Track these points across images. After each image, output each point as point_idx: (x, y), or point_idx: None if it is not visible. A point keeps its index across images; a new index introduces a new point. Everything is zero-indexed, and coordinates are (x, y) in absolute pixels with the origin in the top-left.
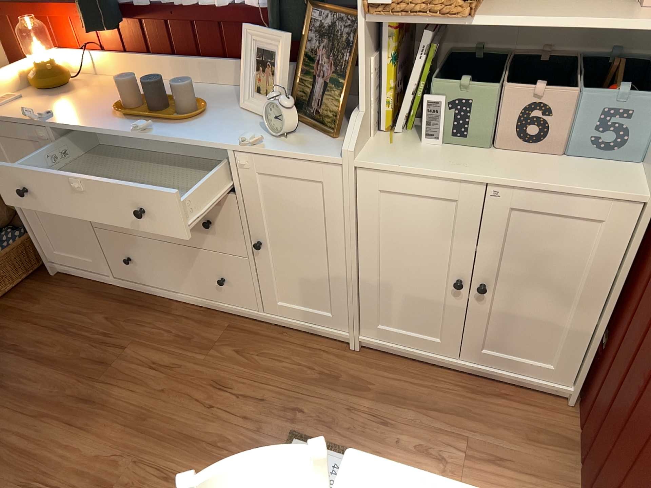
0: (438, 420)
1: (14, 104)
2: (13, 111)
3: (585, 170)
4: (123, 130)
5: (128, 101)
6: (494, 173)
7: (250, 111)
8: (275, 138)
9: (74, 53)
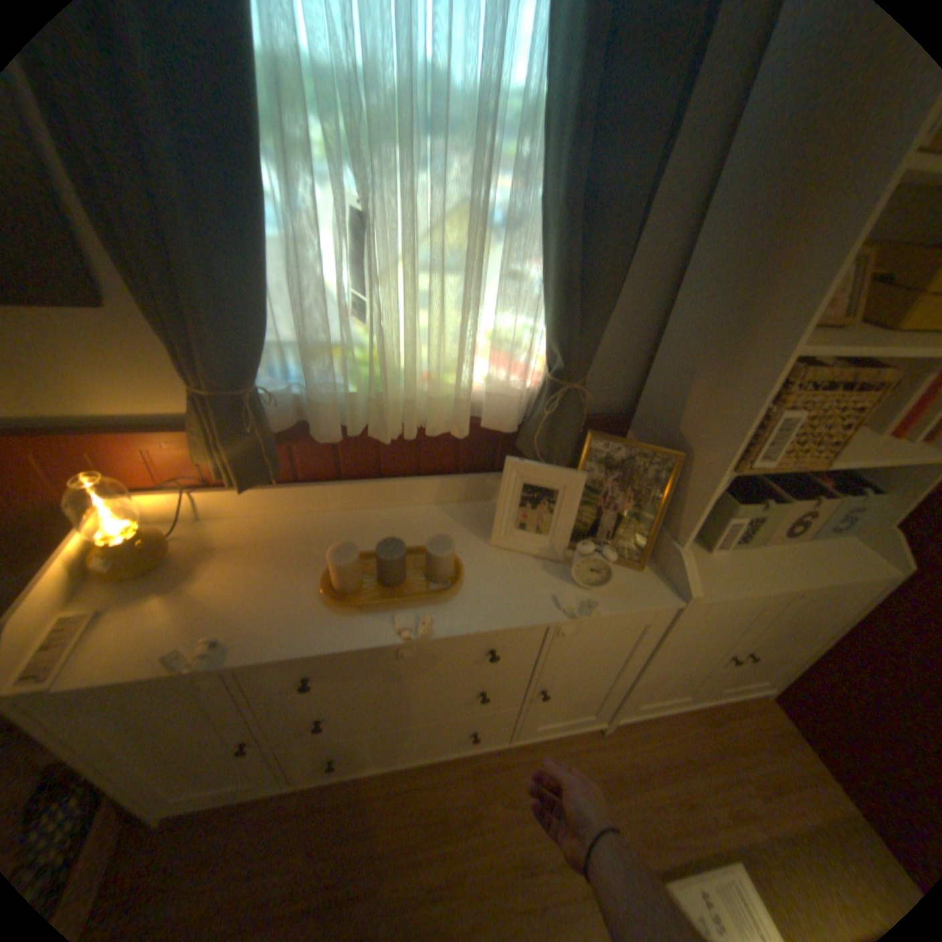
0: (718, 776)
1: (99, 636)
2: (114, 656)
3: (838, 557)
4: (382, 639)
5: (351, 582)
6: (800, 582)
7: (508, 549)
8: (594, 595)
9: (158, 500)
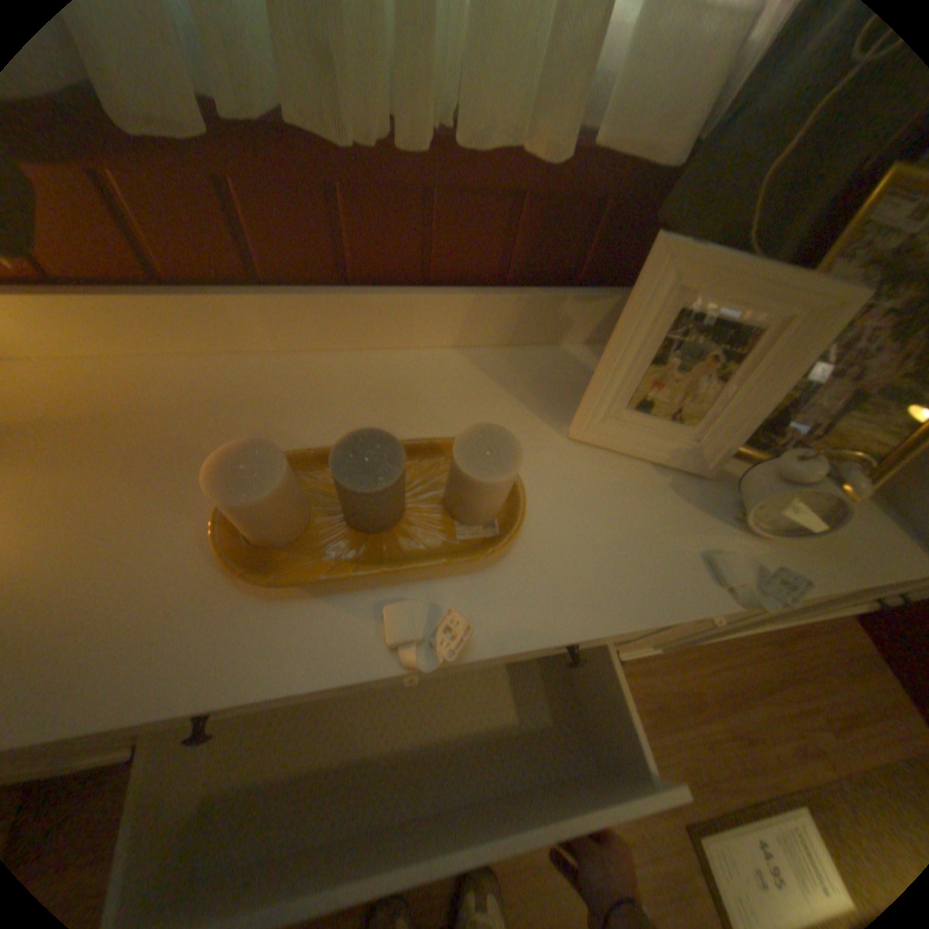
0: (783, 705)
1: None
2: None
3: None
4: (357, 659)
5: (281, 530)
6: None
7: (605, 448)
8: (784, 553)
9: None
